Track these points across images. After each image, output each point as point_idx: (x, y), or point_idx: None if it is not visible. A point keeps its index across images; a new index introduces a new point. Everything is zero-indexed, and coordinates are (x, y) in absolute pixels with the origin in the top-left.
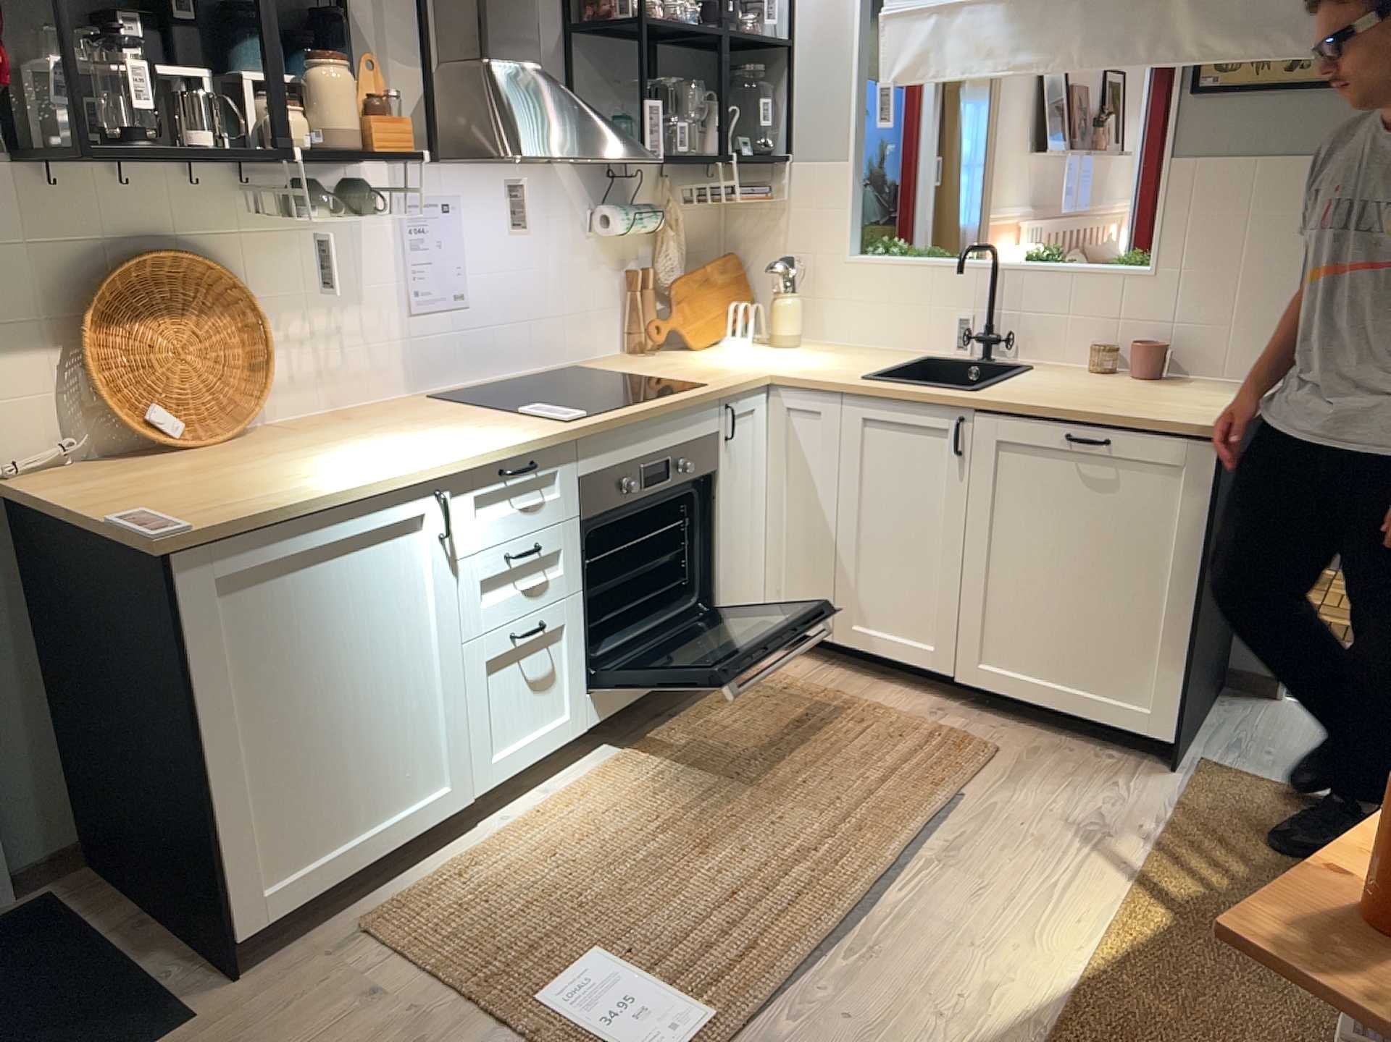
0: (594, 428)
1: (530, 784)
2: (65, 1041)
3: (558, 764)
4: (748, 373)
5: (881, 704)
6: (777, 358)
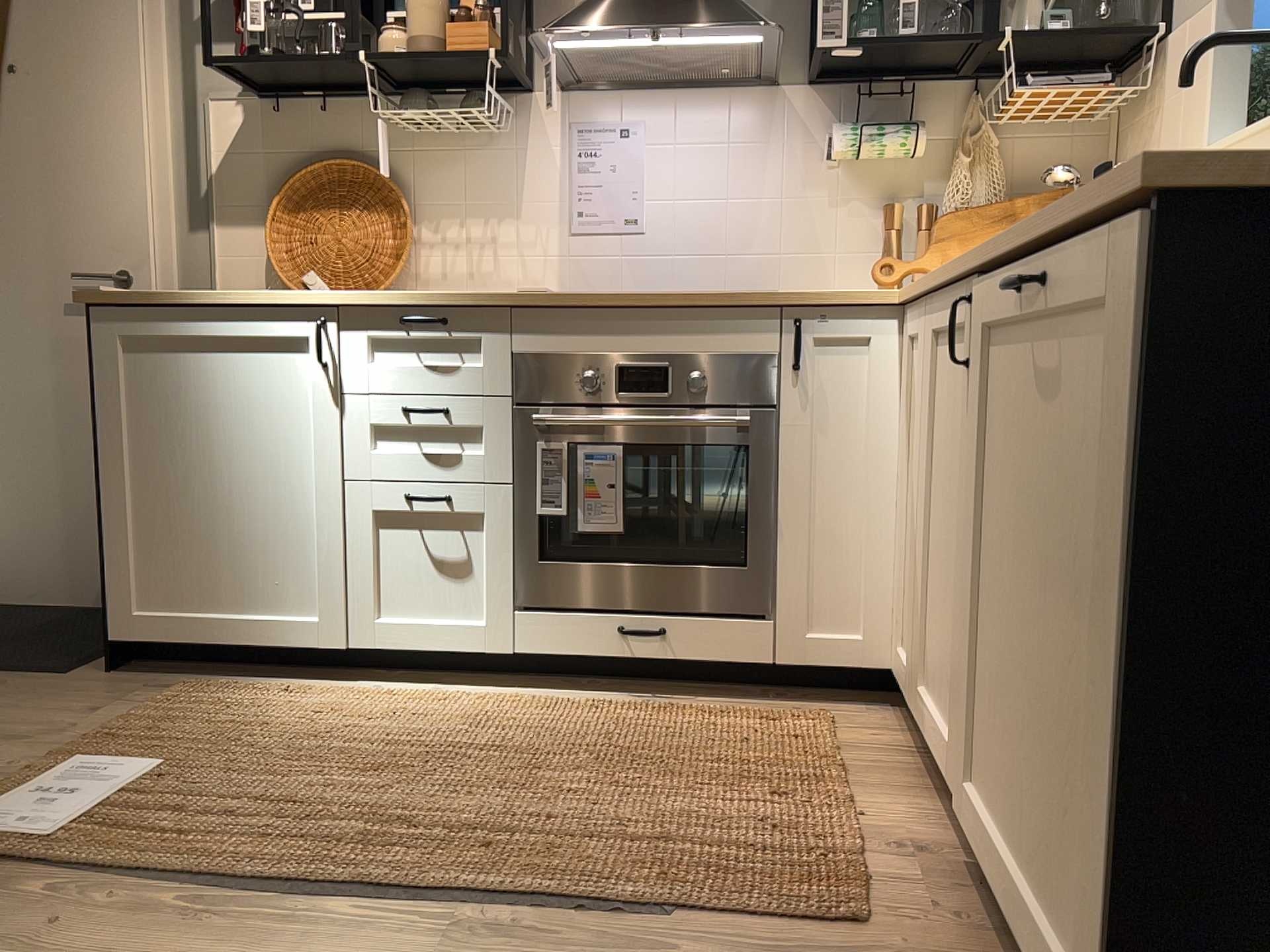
0: (531, 300)
1: (447, 682)
2: (38, 653)
3: (494, 683)
4: (873, 293)
5: (856, 801)
6: None
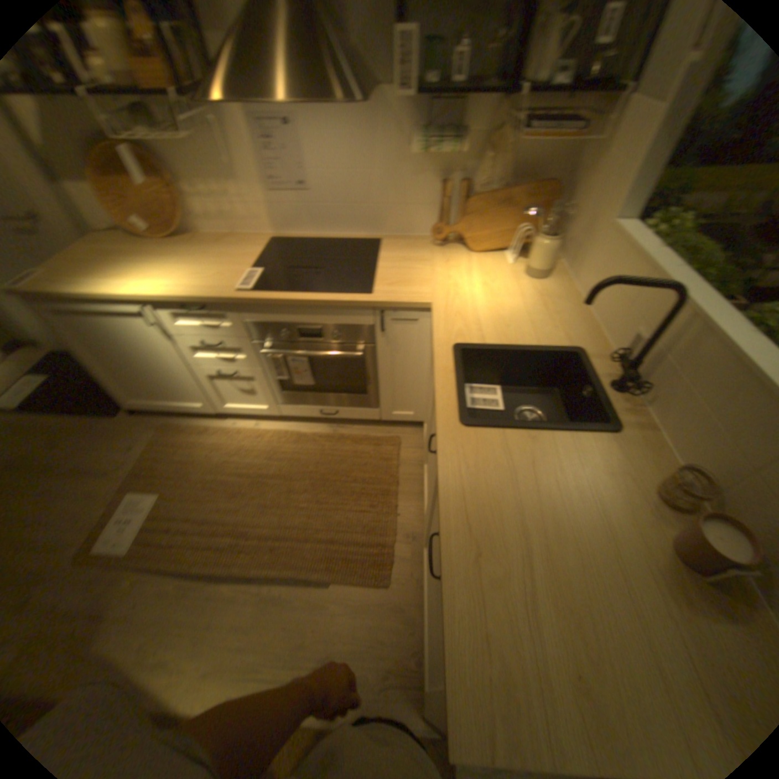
0: (240, 302)
1: (257, 418)
2: (95, 403)
3: (274, 417)
4: (417, 295)
5: (394, 507)
6: (488, 285)
